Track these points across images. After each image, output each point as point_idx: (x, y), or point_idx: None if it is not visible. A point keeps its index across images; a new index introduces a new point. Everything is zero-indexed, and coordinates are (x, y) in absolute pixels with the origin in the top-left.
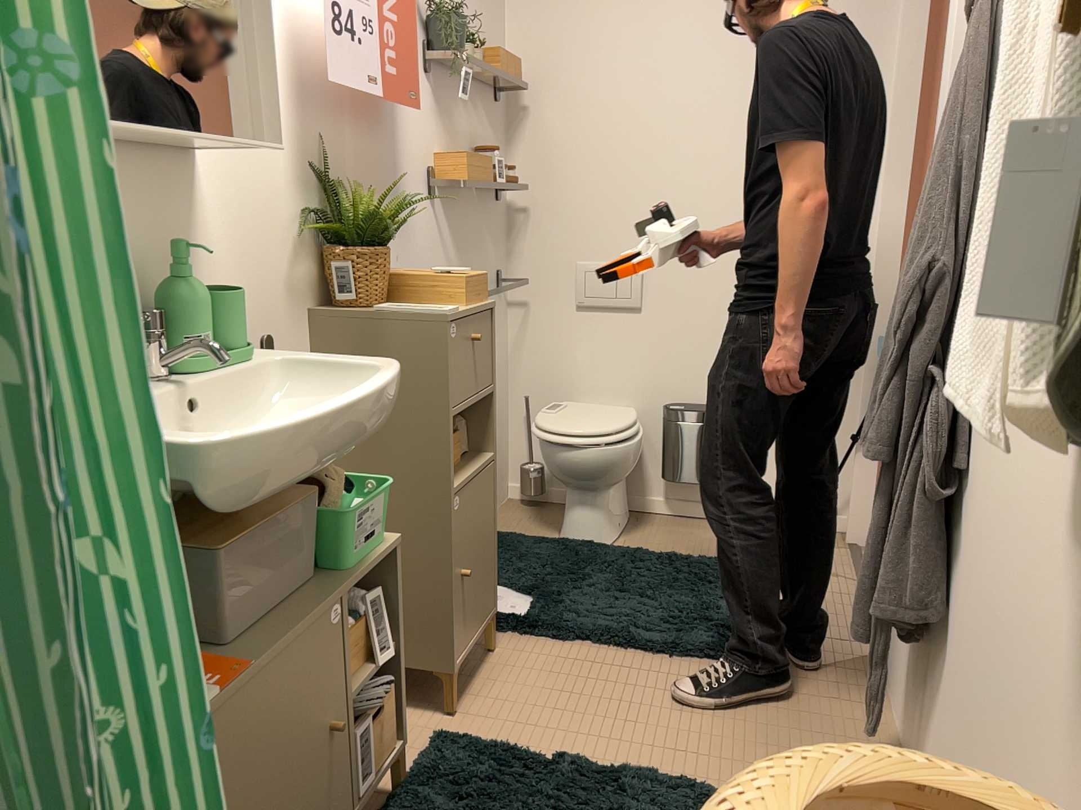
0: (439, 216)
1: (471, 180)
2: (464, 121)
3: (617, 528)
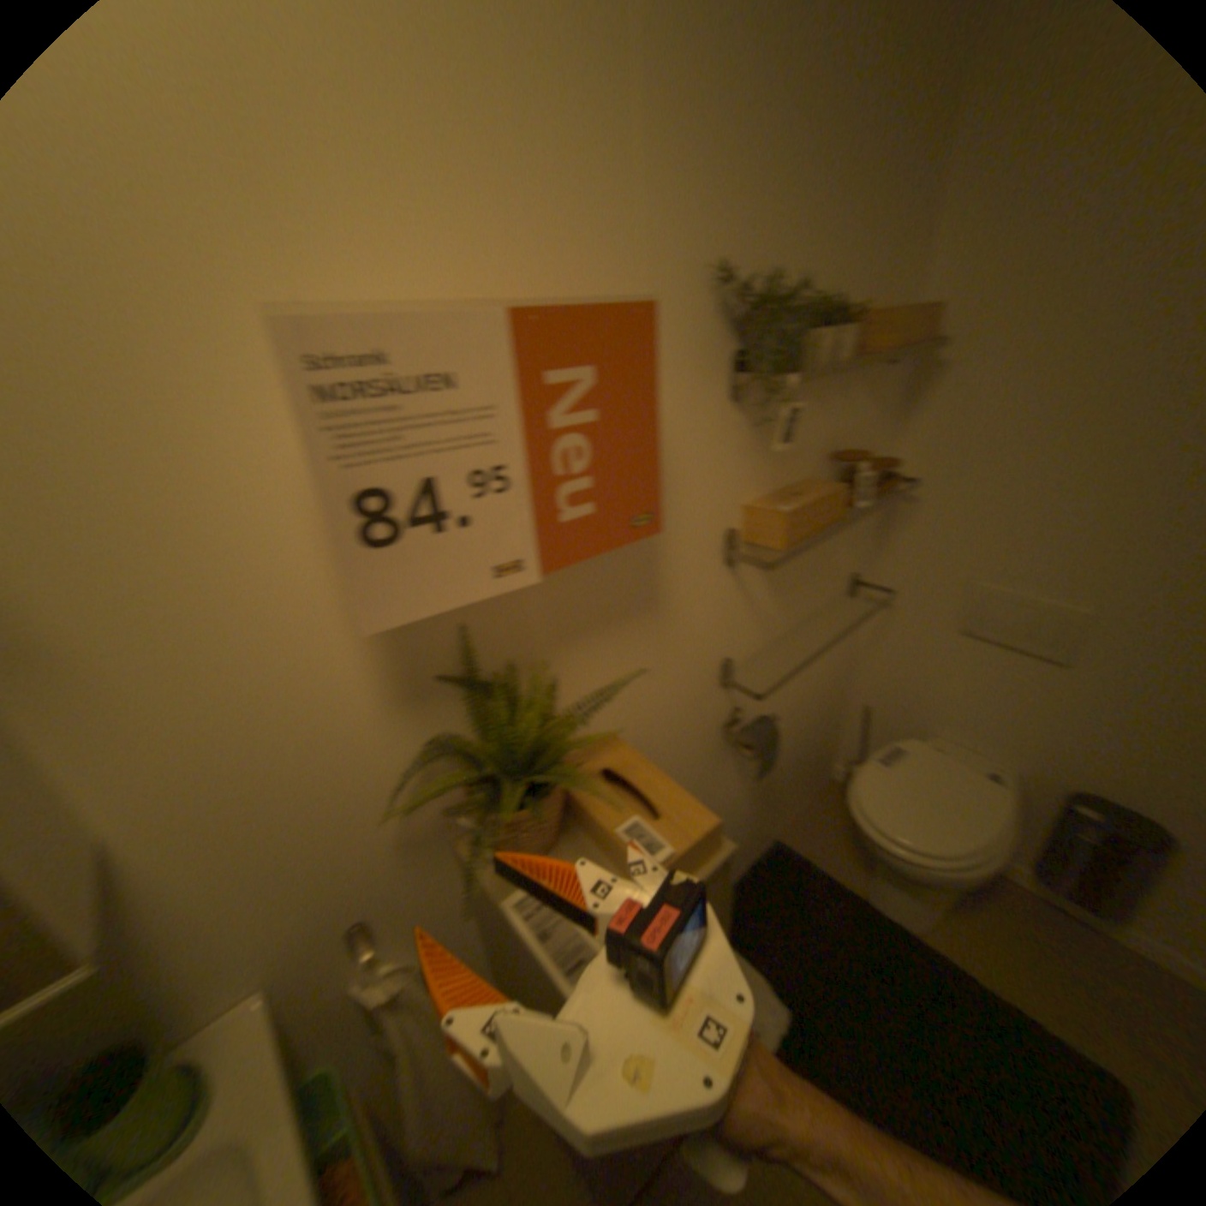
0: (740, 575)
1: (787, 540)
2: (812, 417)
3: (940, 912)
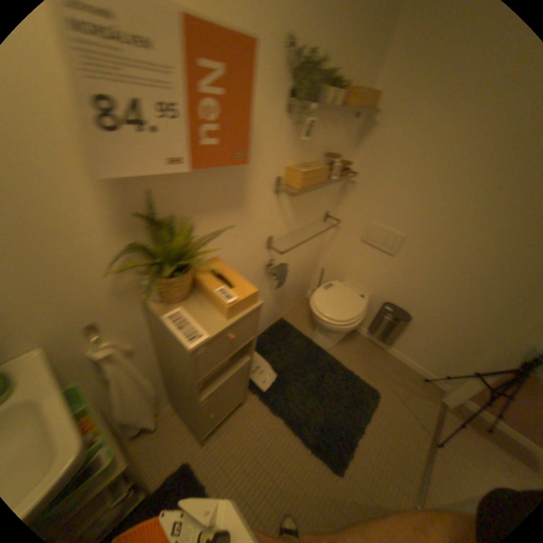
0: (281, 199)
1: (302, 185)
2: (321, 132)
3: (335, 342)
